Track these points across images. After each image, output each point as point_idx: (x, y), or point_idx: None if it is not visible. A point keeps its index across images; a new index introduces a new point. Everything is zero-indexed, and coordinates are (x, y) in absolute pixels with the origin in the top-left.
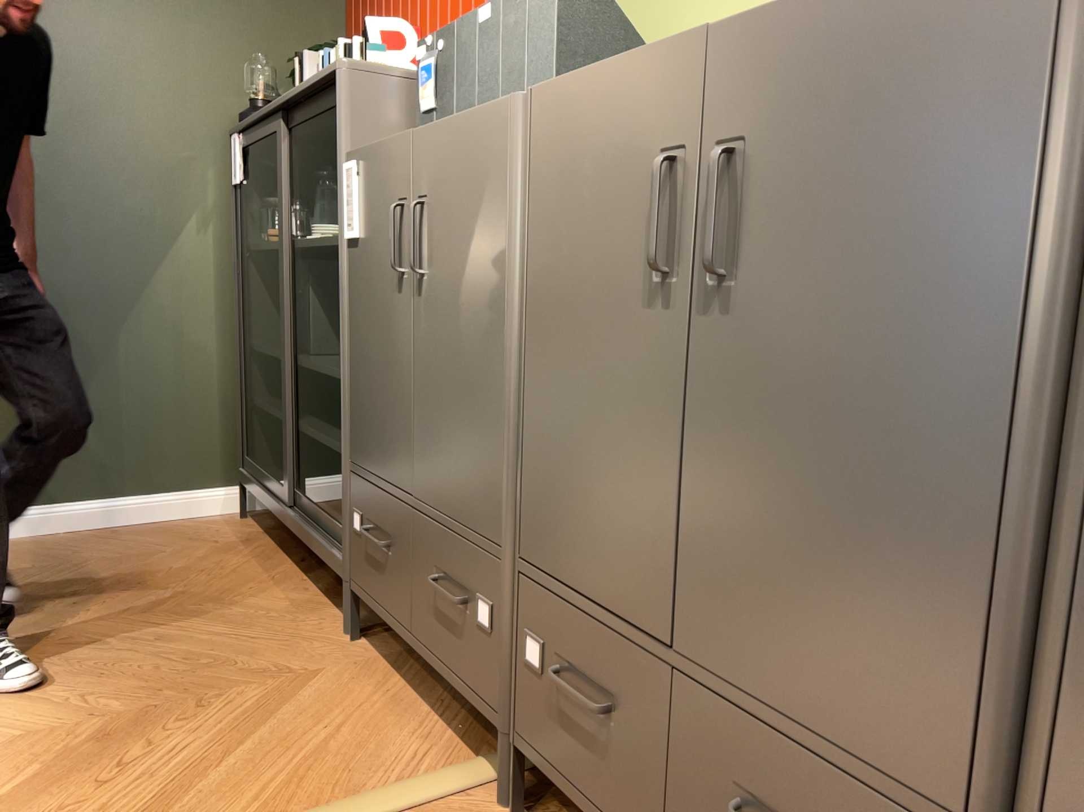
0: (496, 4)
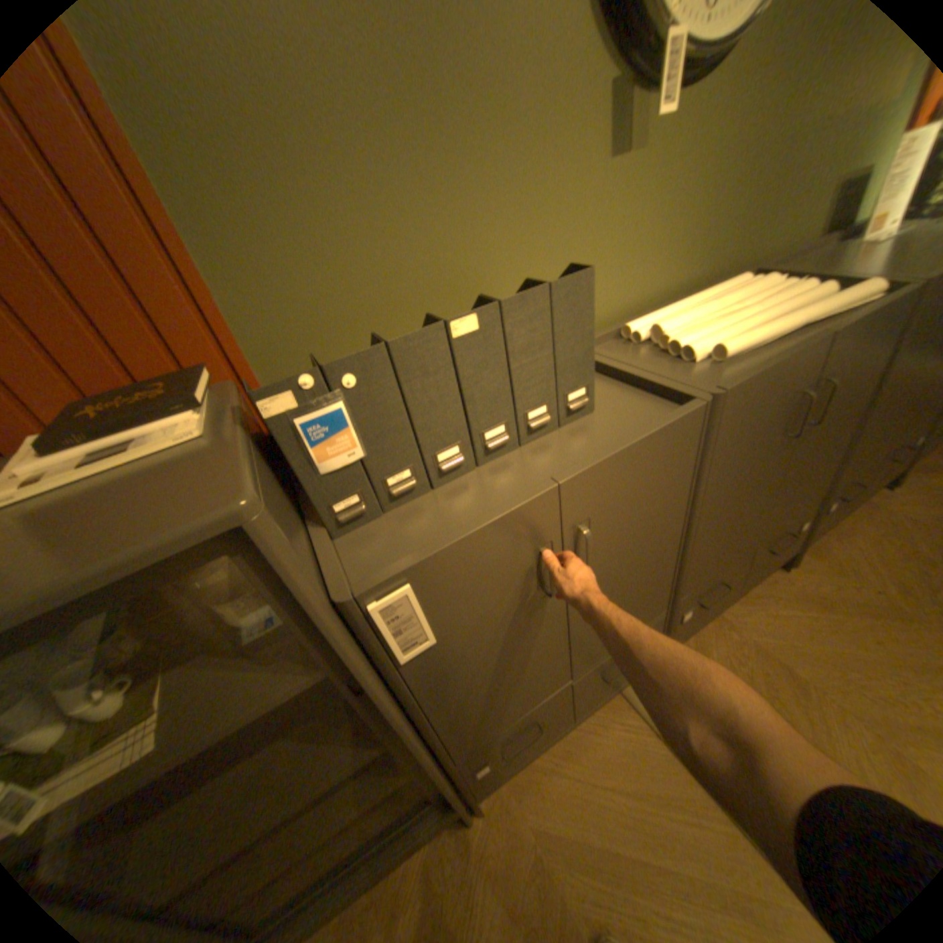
0: (488, 308)
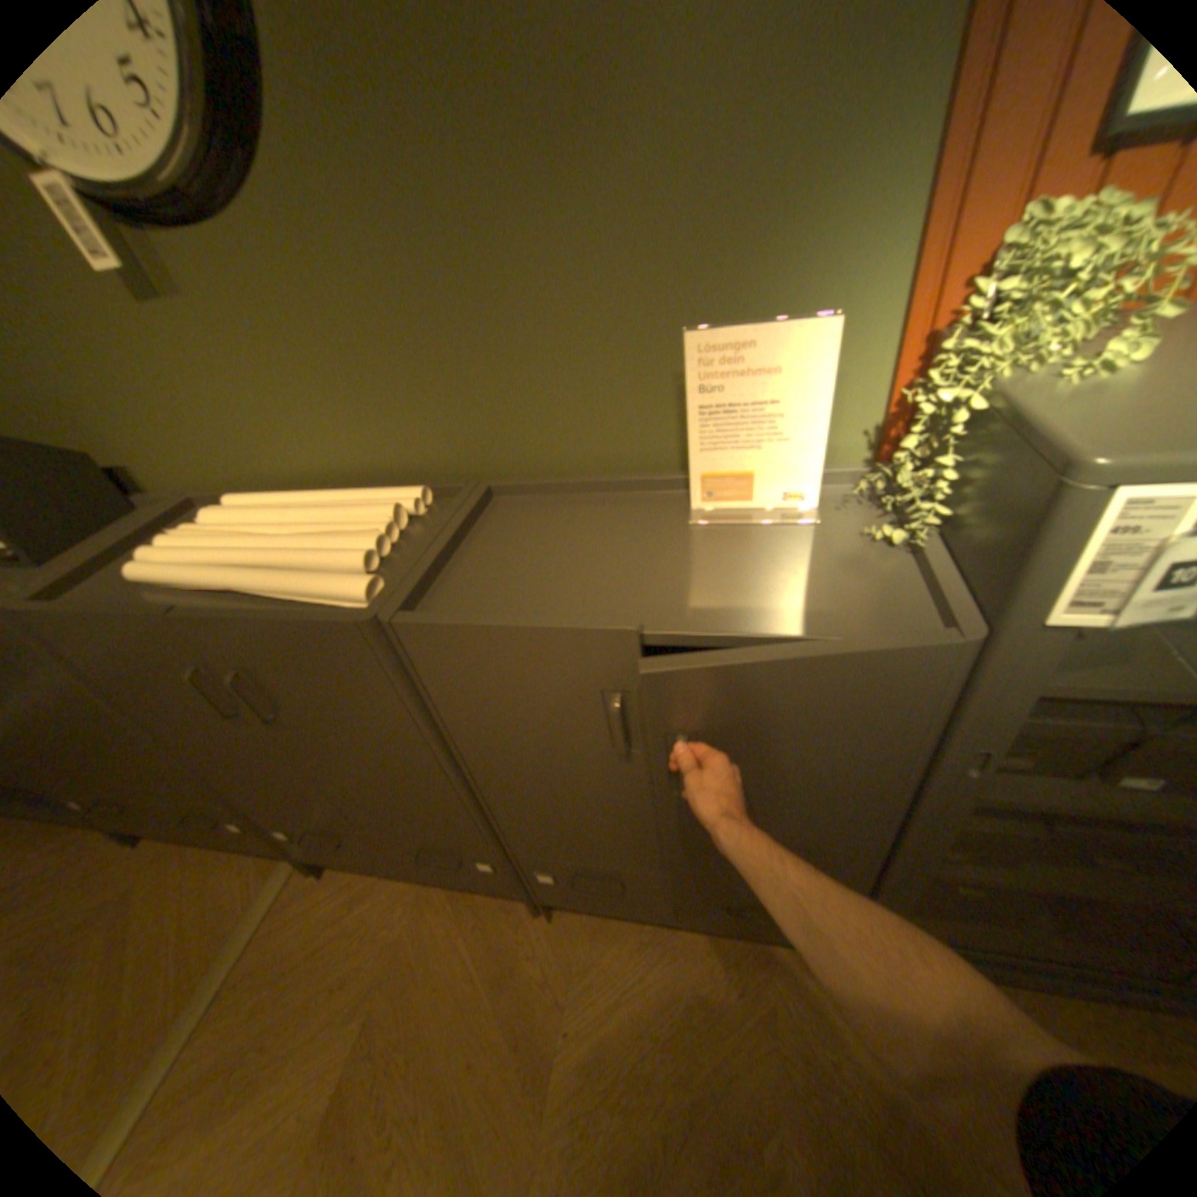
0: None
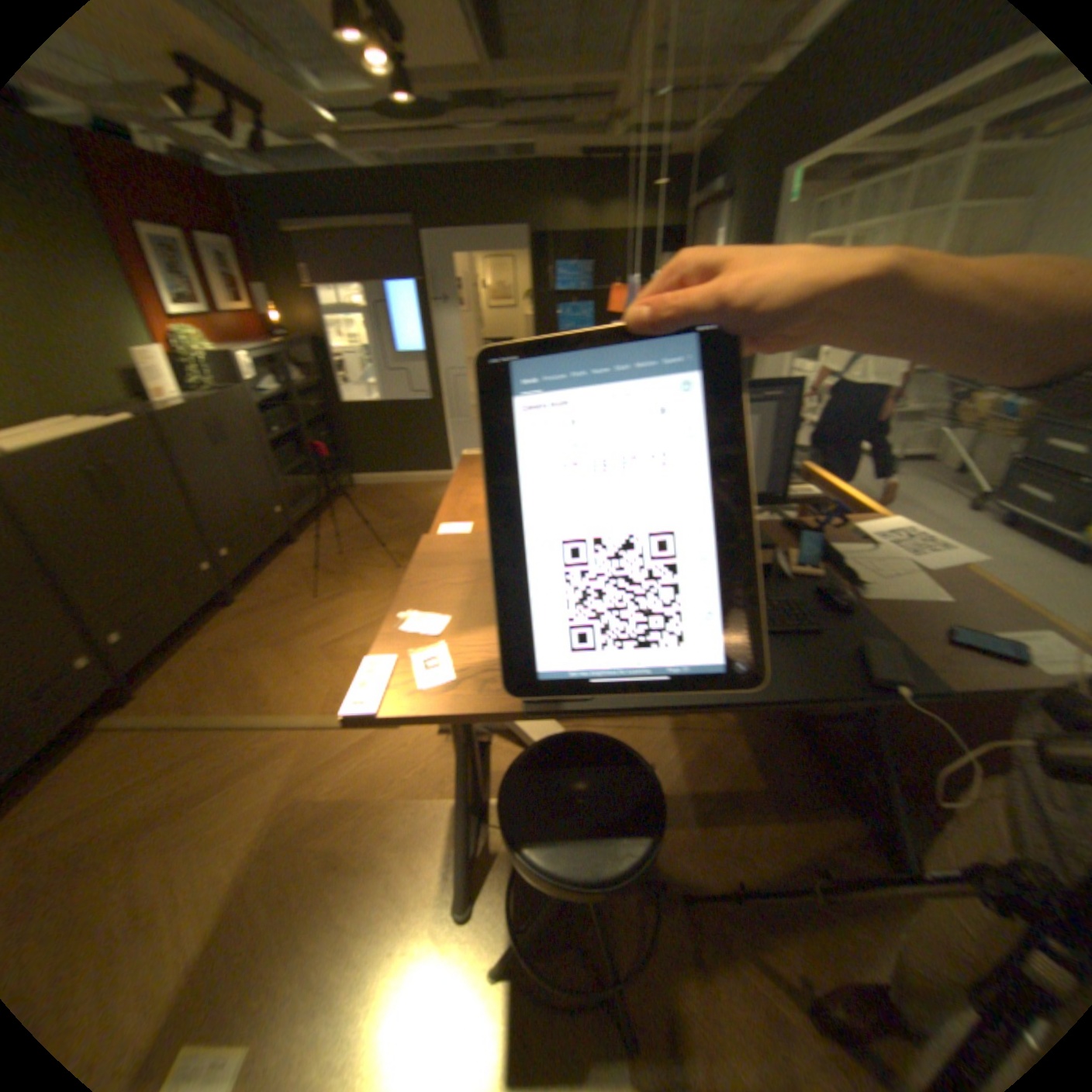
0: None
